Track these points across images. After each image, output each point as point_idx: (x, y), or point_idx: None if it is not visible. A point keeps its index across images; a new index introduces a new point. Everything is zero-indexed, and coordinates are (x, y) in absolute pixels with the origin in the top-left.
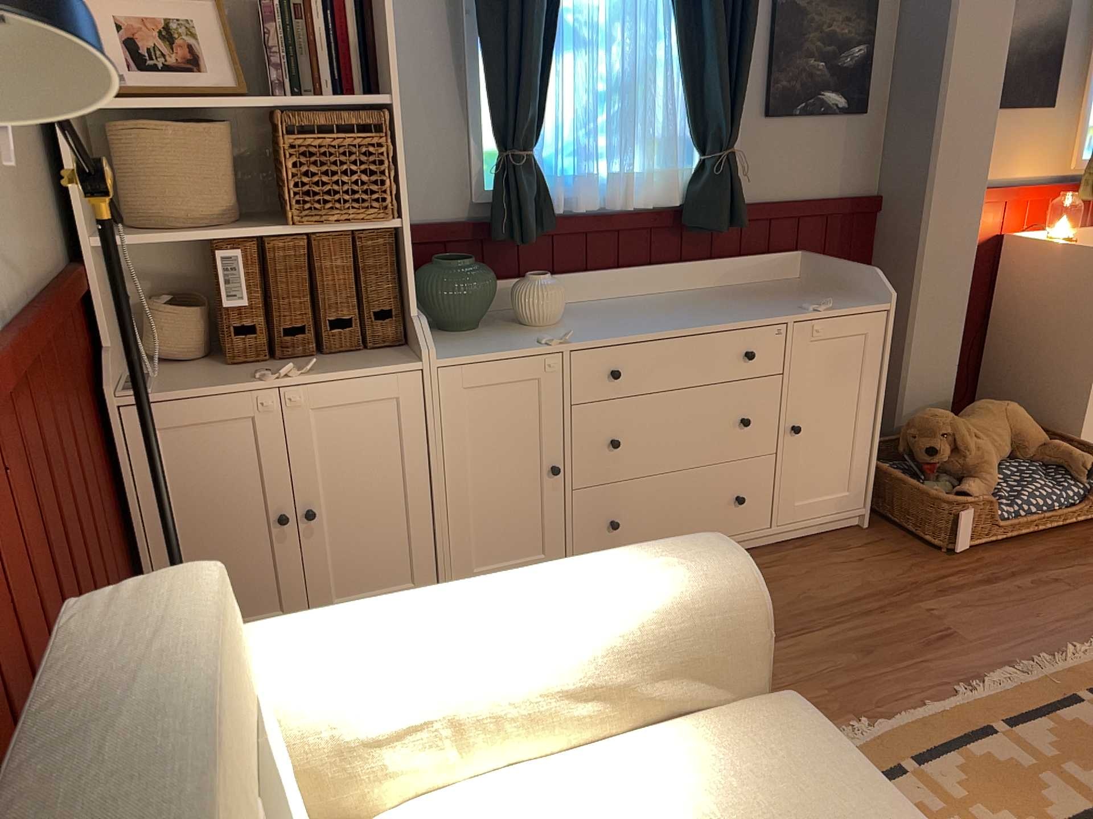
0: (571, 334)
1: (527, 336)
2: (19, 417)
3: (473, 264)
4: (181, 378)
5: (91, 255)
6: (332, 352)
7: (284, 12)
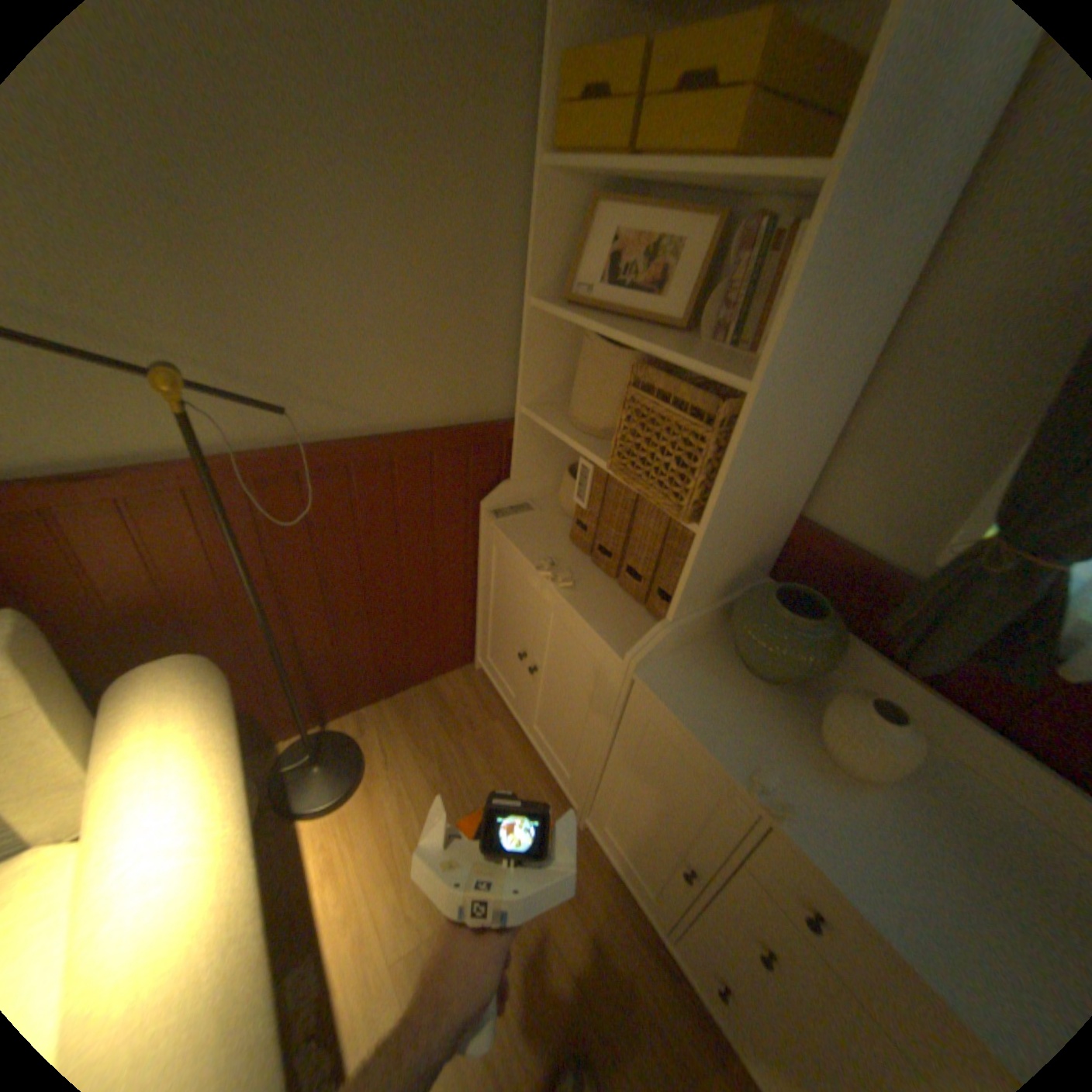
0: (800, 817)
1: (783, 752)
2: (277, 498)
3: (814, 628)
4: (538, 525)
5: (524, 416)
6: (627, 587)
7: (774, 231)
